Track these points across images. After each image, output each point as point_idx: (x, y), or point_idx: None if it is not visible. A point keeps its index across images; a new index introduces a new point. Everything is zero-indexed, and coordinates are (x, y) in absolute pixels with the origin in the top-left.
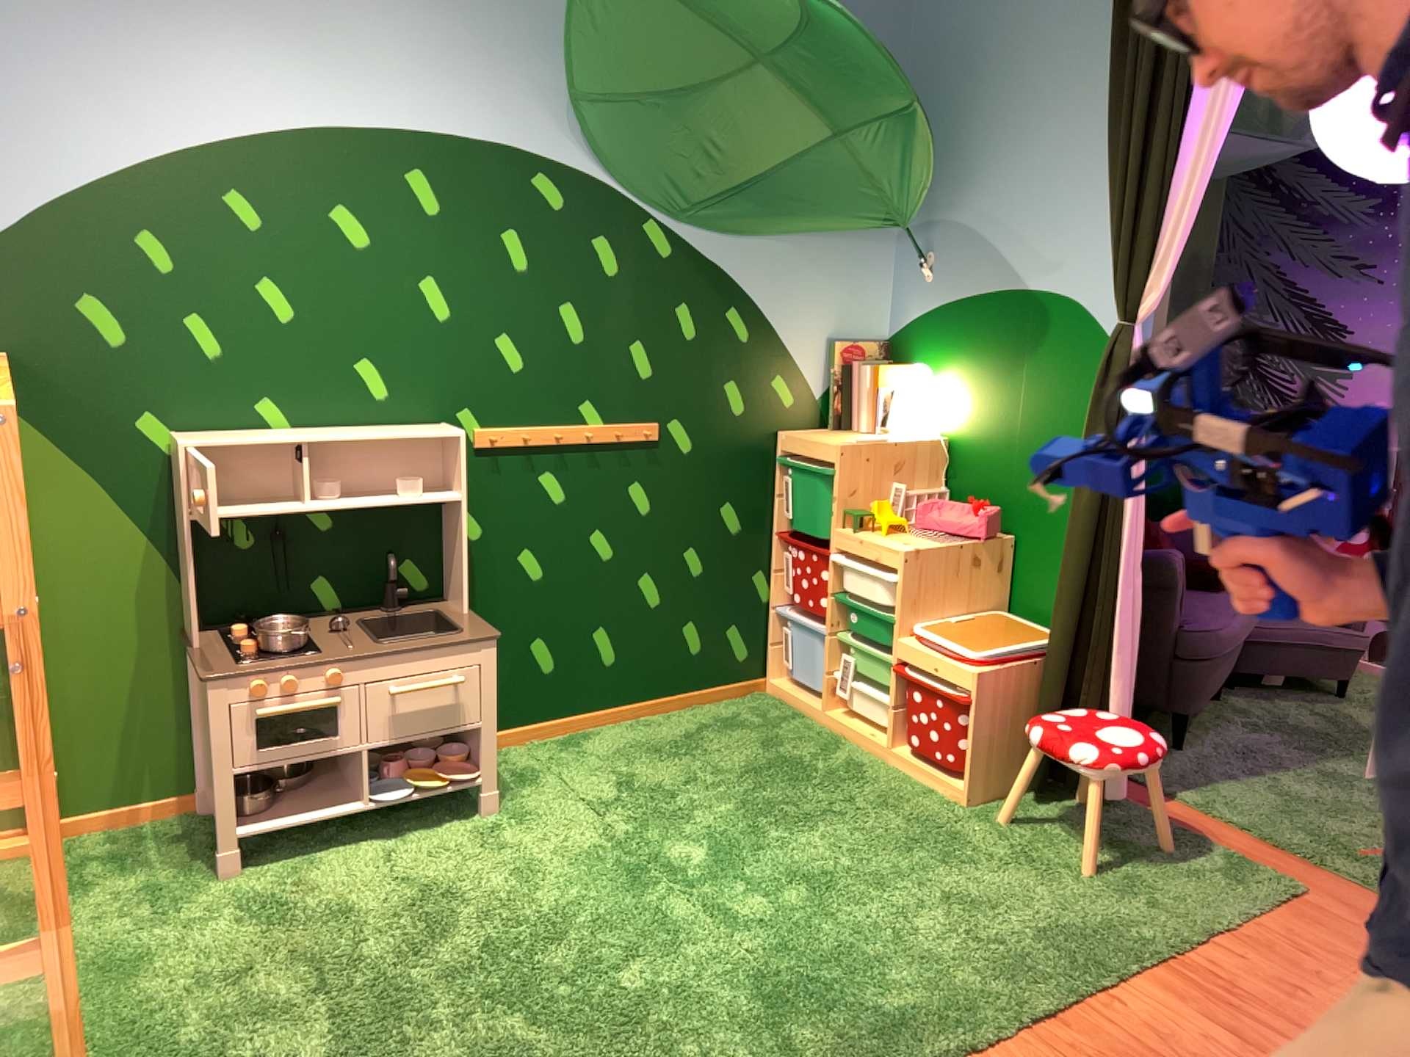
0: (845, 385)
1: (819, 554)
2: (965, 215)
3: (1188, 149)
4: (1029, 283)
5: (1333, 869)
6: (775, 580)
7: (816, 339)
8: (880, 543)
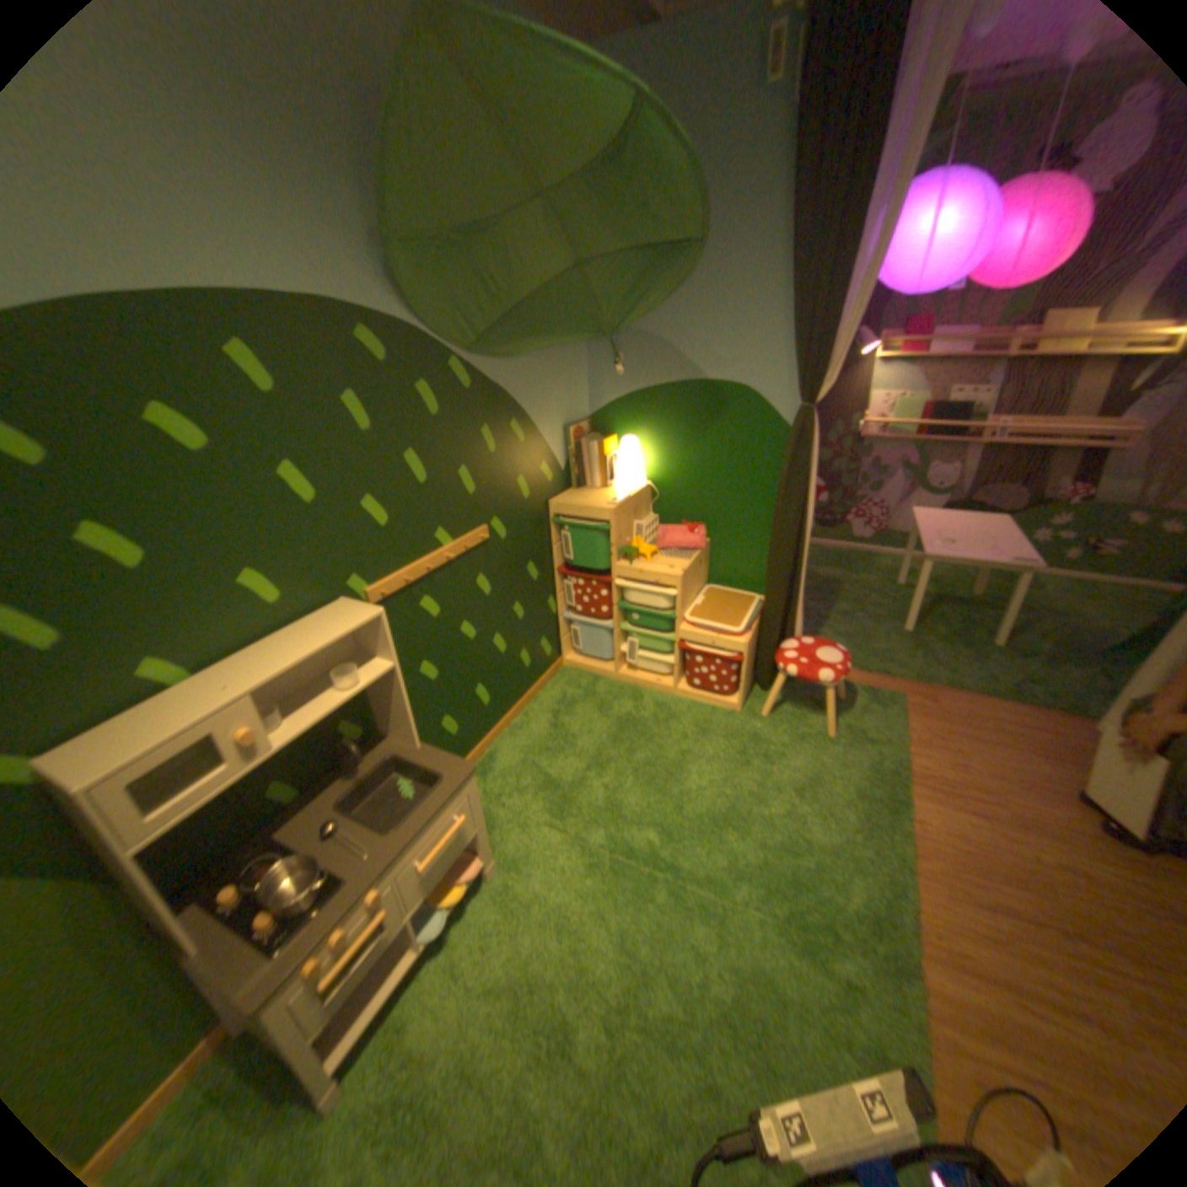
0: (579, 457)
1: (604, 582)
2: (653, 321)
3: (859, 271)
4: (715, 372)
5: (911, 680)
6: (561, 598)
7: (558, 427)
8: (657, 571)
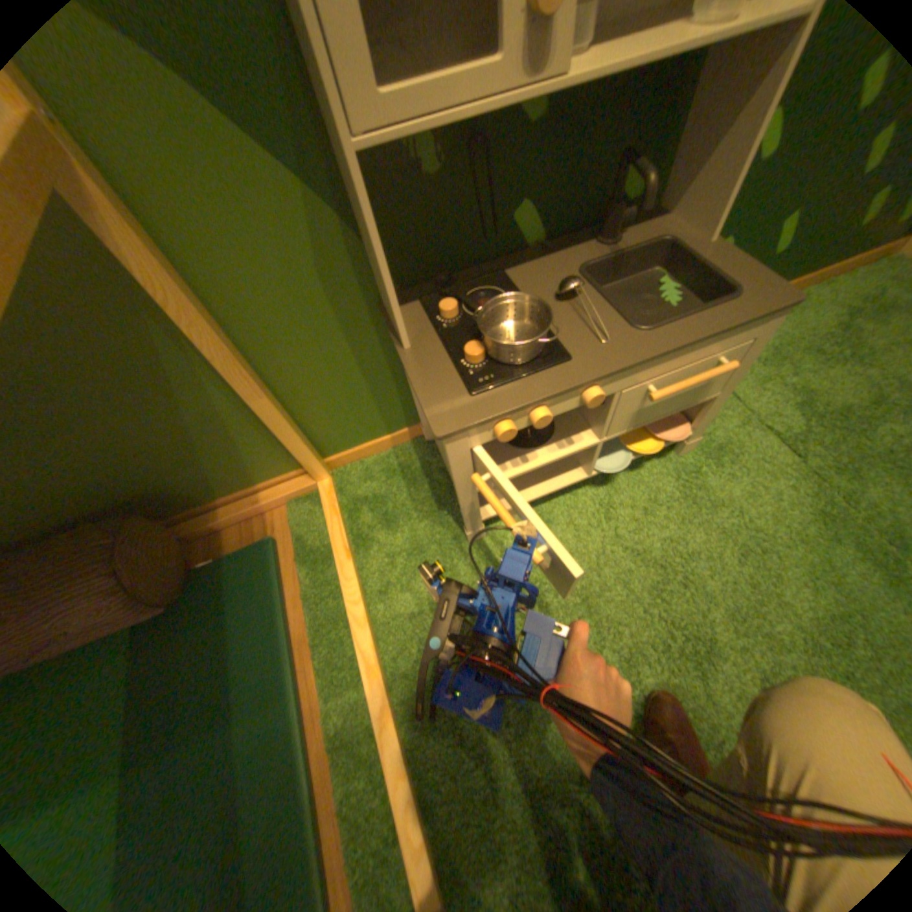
0: None
1: None
2: None
3: None
4: None
5: None
6: None
7: None
8: None
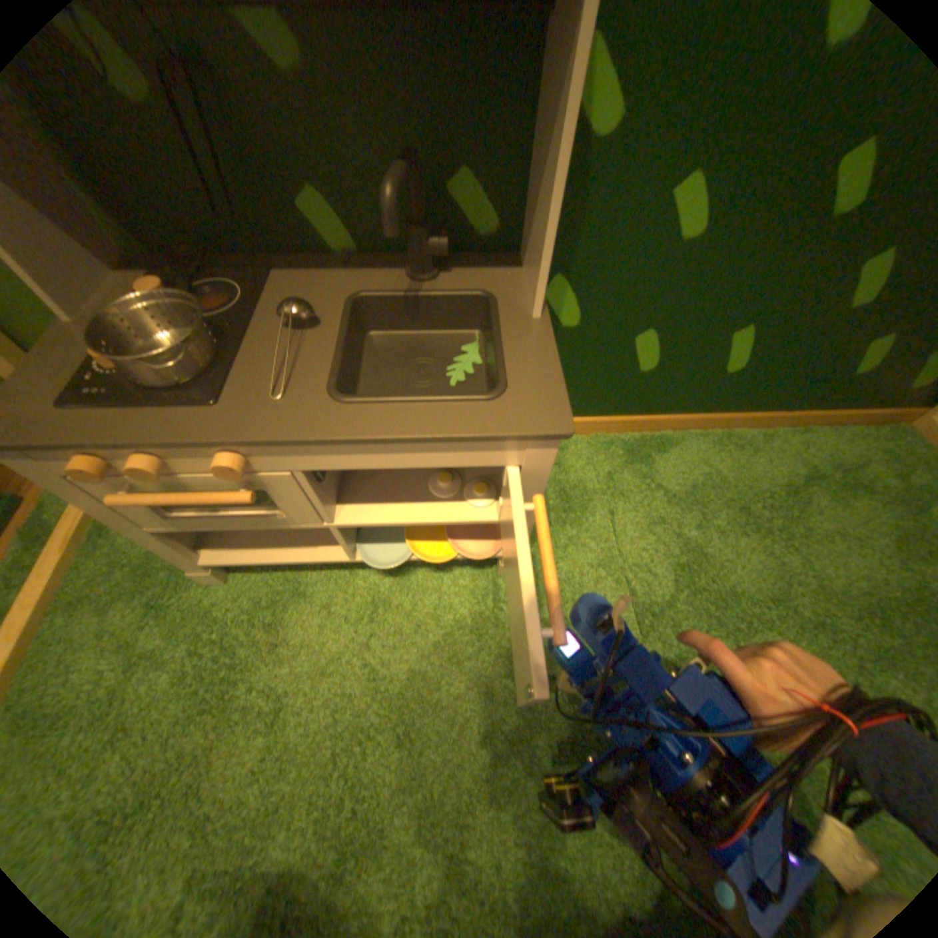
0: None
1: None
2: None
3: None
4: None
5: None
6: None
7: None
8: None
